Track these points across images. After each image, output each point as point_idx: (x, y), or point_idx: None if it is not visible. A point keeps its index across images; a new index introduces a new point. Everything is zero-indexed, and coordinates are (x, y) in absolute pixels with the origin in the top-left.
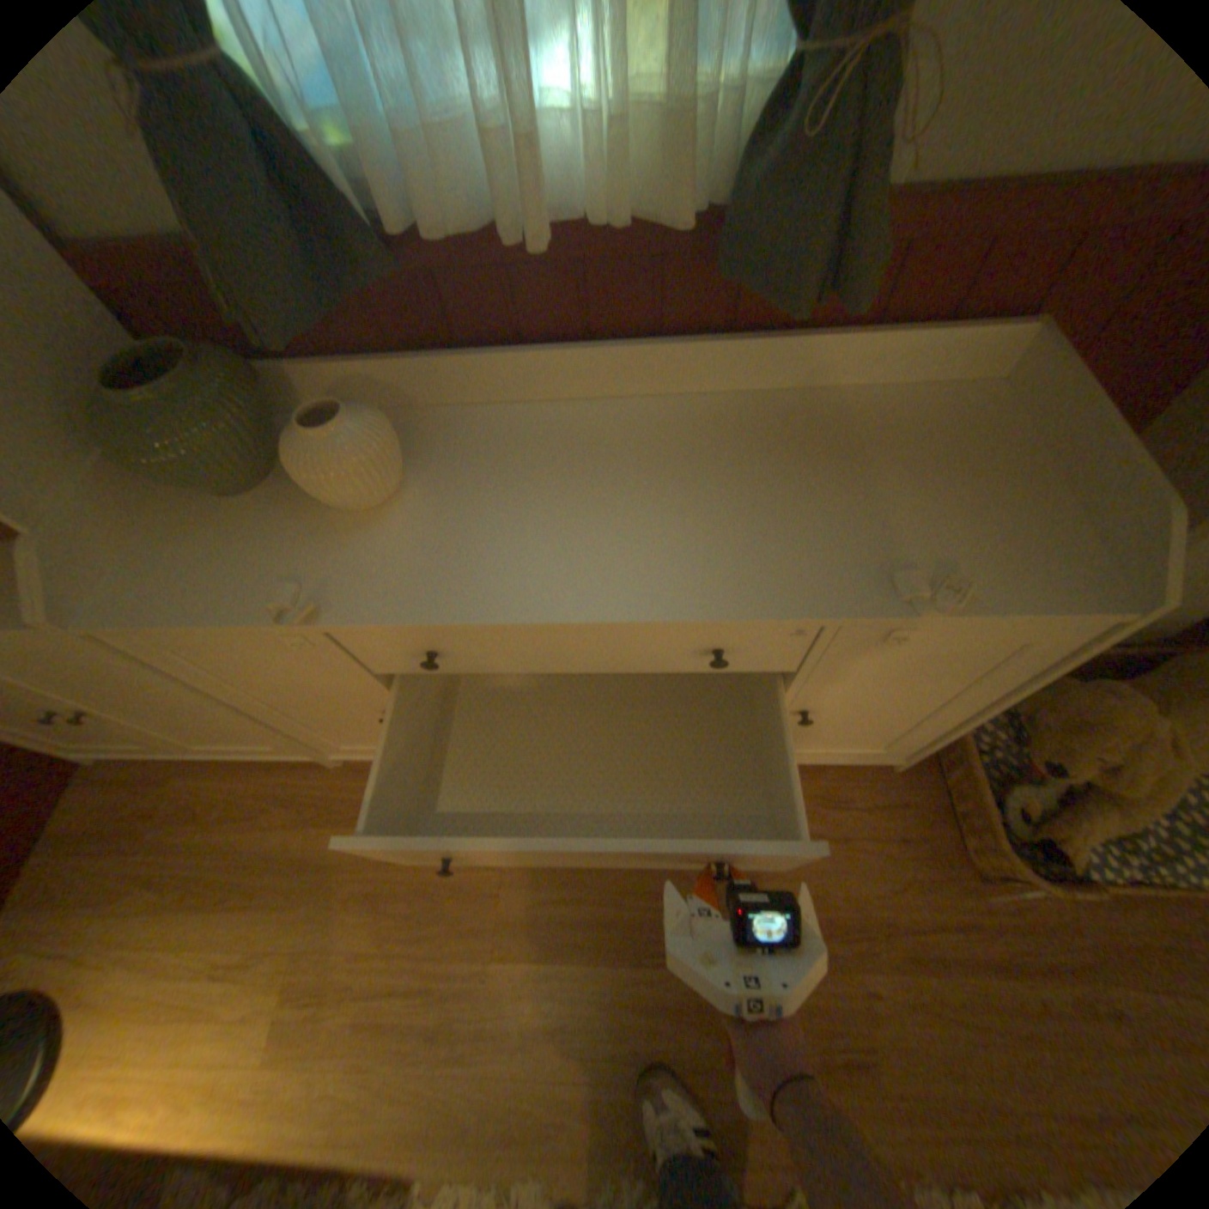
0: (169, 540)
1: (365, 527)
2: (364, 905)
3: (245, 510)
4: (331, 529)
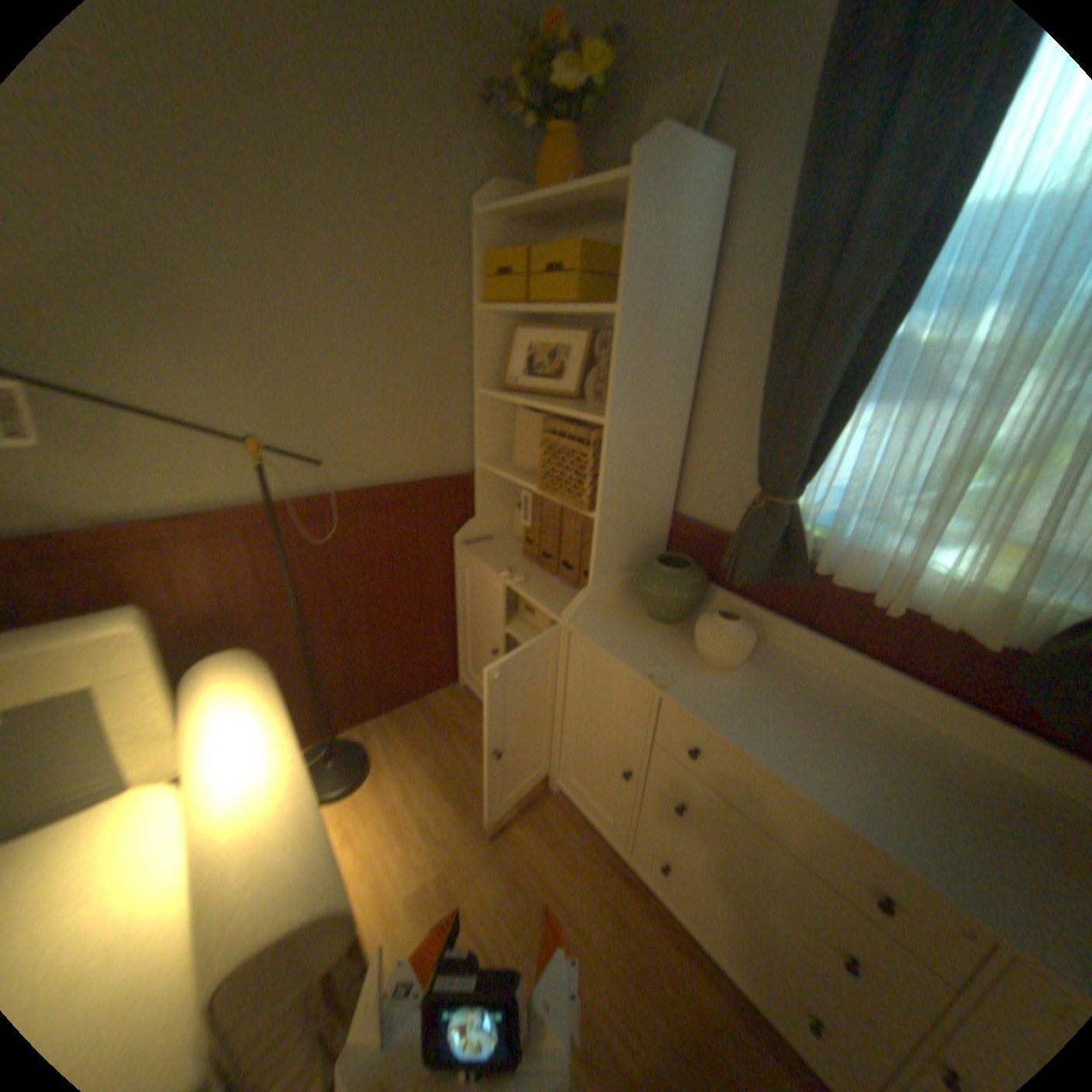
0: (622, 622)
1: (709, 673)
2: (508, 883)
3: (658, 631)
4: (693, 663)
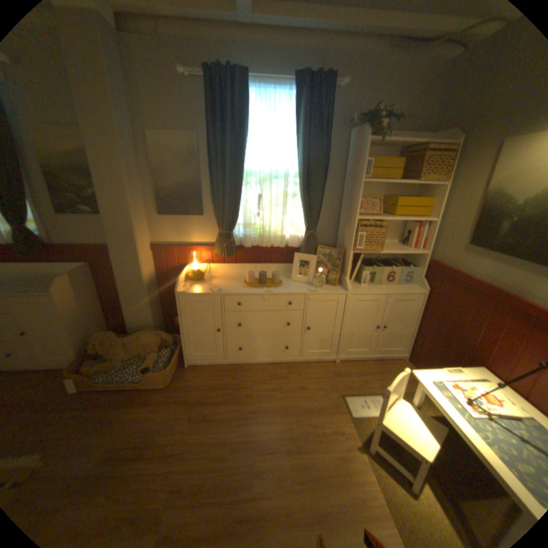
0: None
1: None
2: None
3: None
4: None
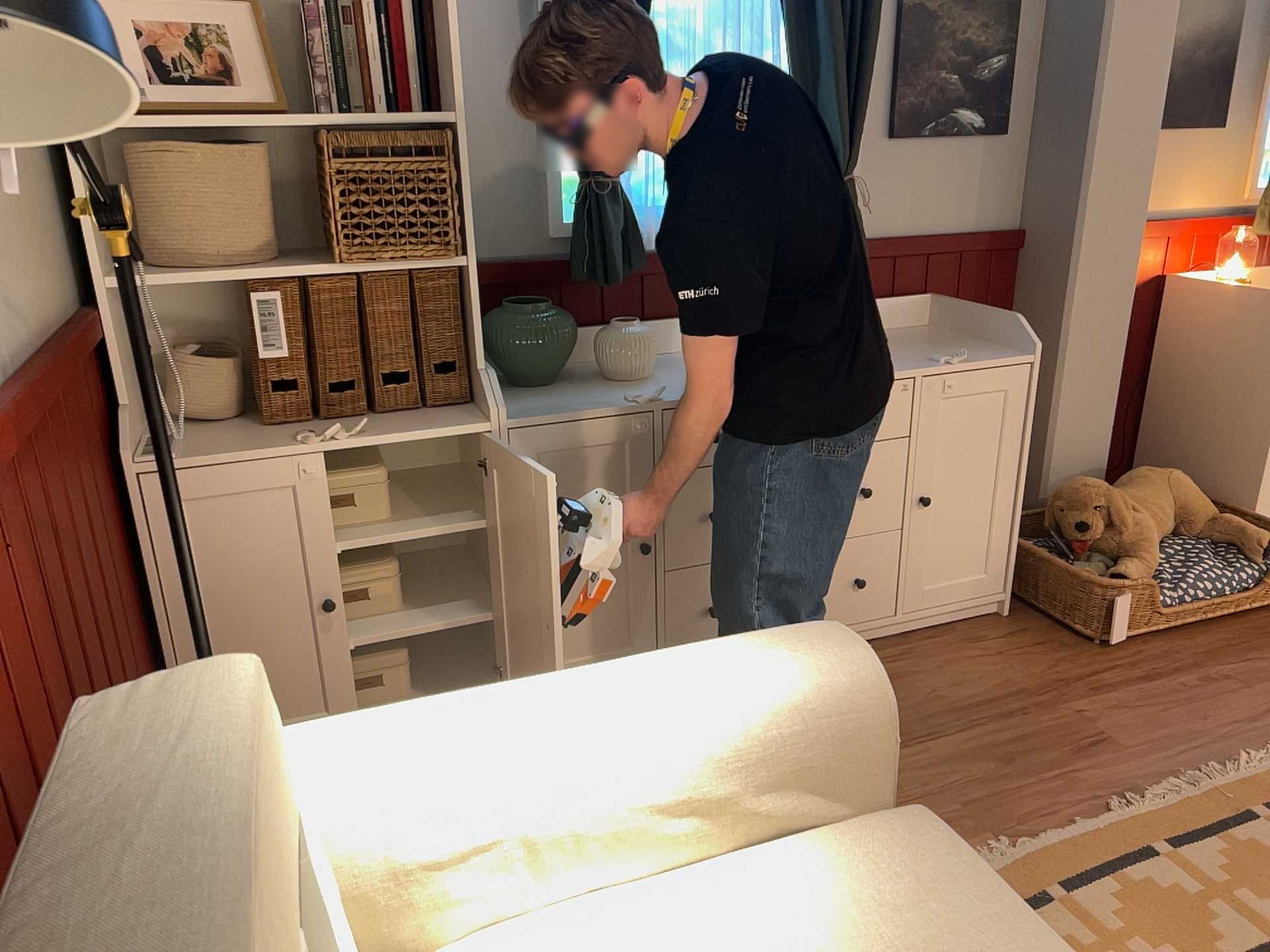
0: (524, 399)
1: (647, 383)
2: None
3: (559, 388)
4: (628, 385)
